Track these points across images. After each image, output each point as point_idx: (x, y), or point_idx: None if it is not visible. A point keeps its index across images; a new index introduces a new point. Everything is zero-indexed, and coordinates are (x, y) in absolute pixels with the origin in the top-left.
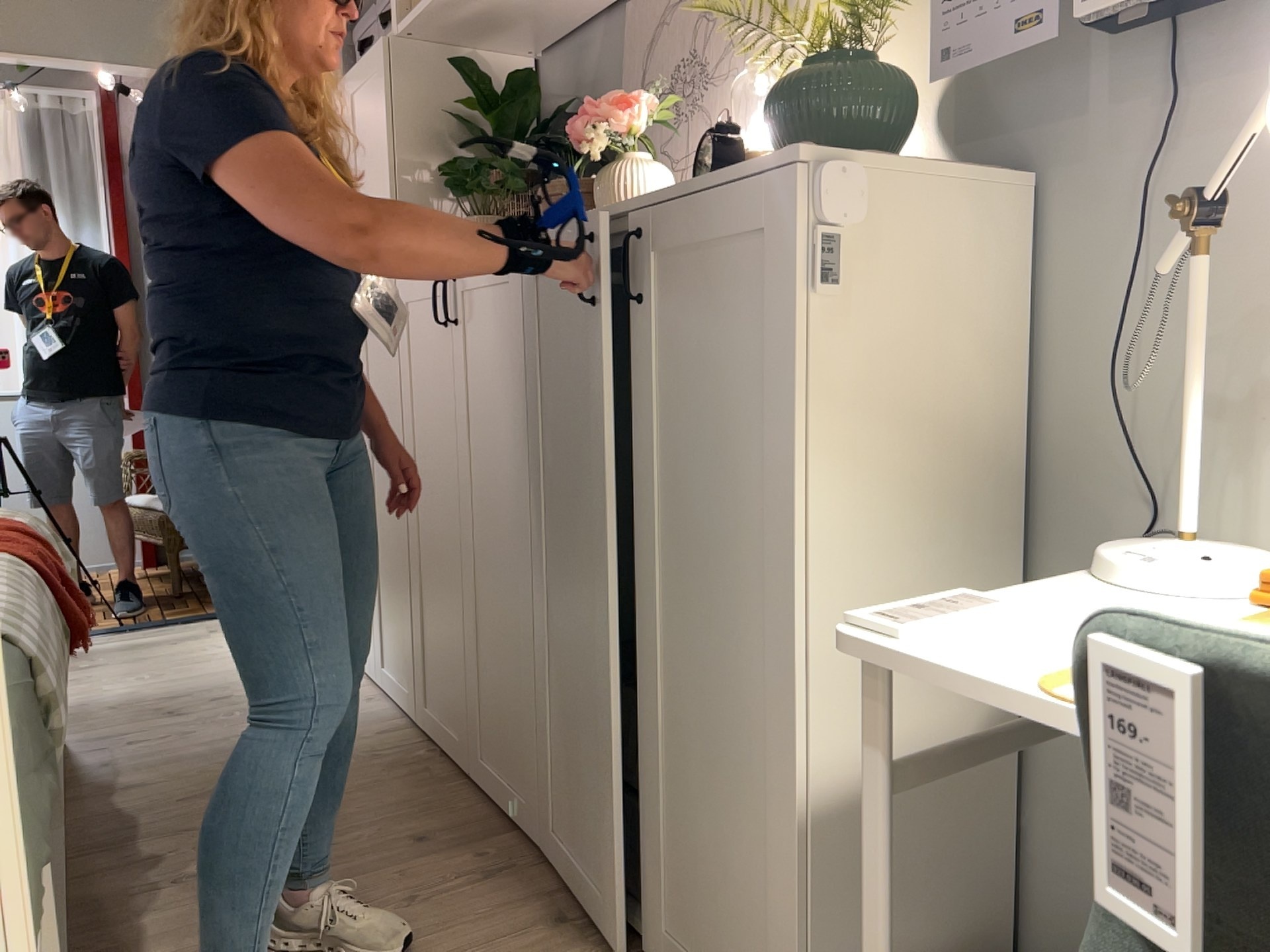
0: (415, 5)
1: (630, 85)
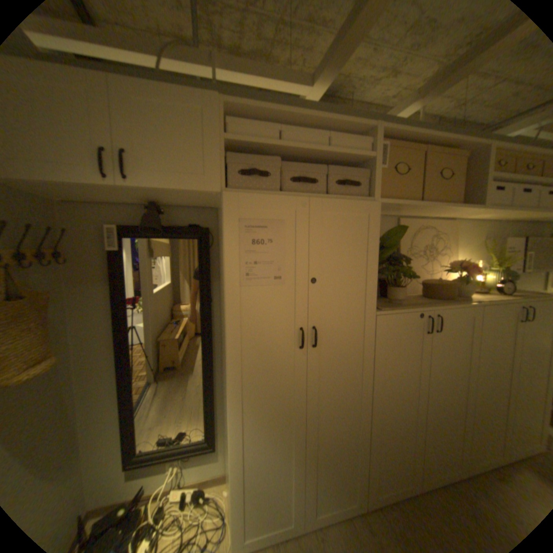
0: (403, 201)
1: (404, 245)
